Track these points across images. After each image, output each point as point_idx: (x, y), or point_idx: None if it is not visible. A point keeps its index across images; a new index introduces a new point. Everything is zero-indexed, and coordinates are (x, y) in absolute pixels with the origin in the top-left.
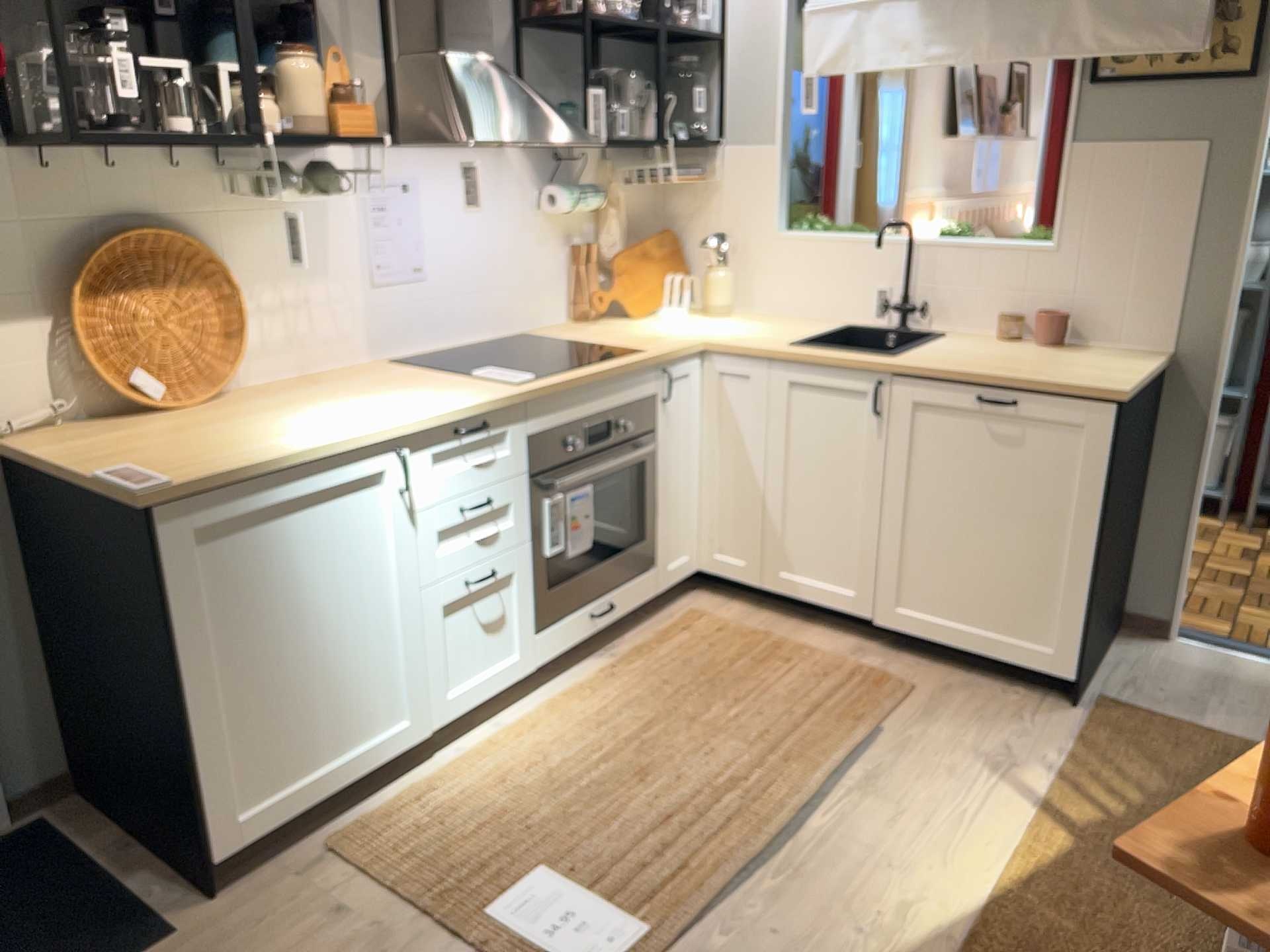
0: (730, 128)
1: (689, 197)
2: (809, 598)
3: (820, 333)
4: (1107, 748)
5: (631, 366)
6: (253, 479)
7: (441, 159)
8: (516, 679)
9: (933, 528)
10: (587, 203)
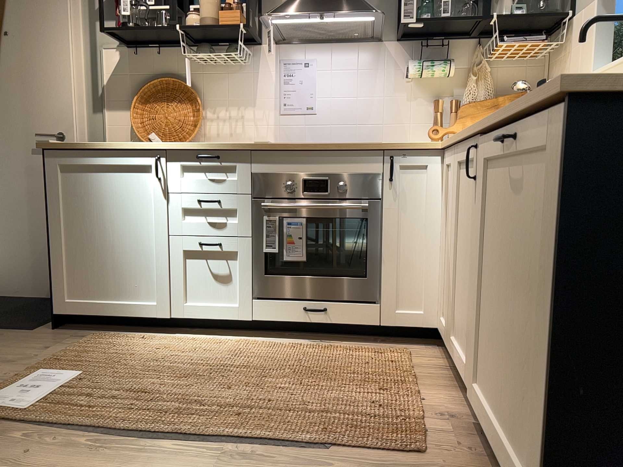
0: (575, 3)
1: (555, 68)
2: (458, 363)
3: None
4: None
5: (348, 147)
6: (83, 150)
7: (331, 49)
8: (234, 318)
9: (494, 300)
10: (432, 70)
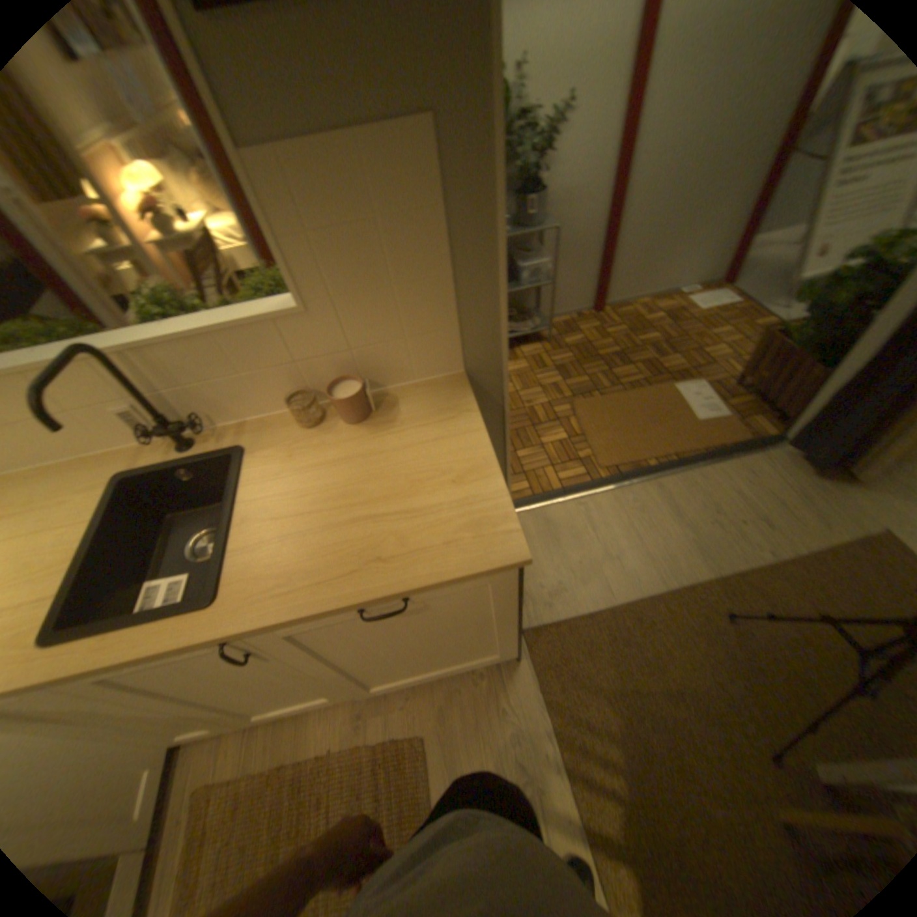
0: None
1: None
2: (285, 718)
3: (76, 546)
4: (563, 707)
5: None
6: None
7: None
8: None
9: (366, 666)
10: None
